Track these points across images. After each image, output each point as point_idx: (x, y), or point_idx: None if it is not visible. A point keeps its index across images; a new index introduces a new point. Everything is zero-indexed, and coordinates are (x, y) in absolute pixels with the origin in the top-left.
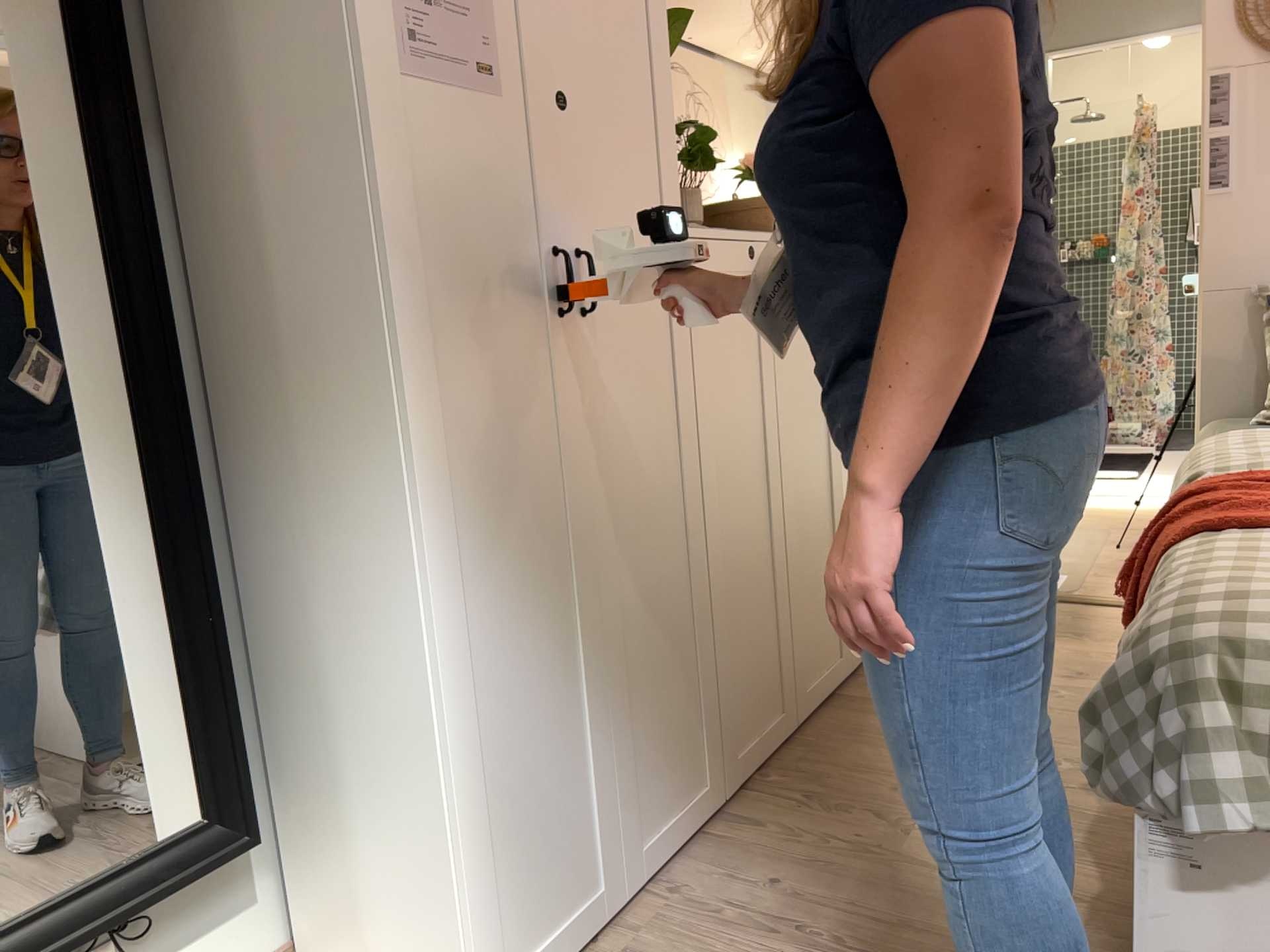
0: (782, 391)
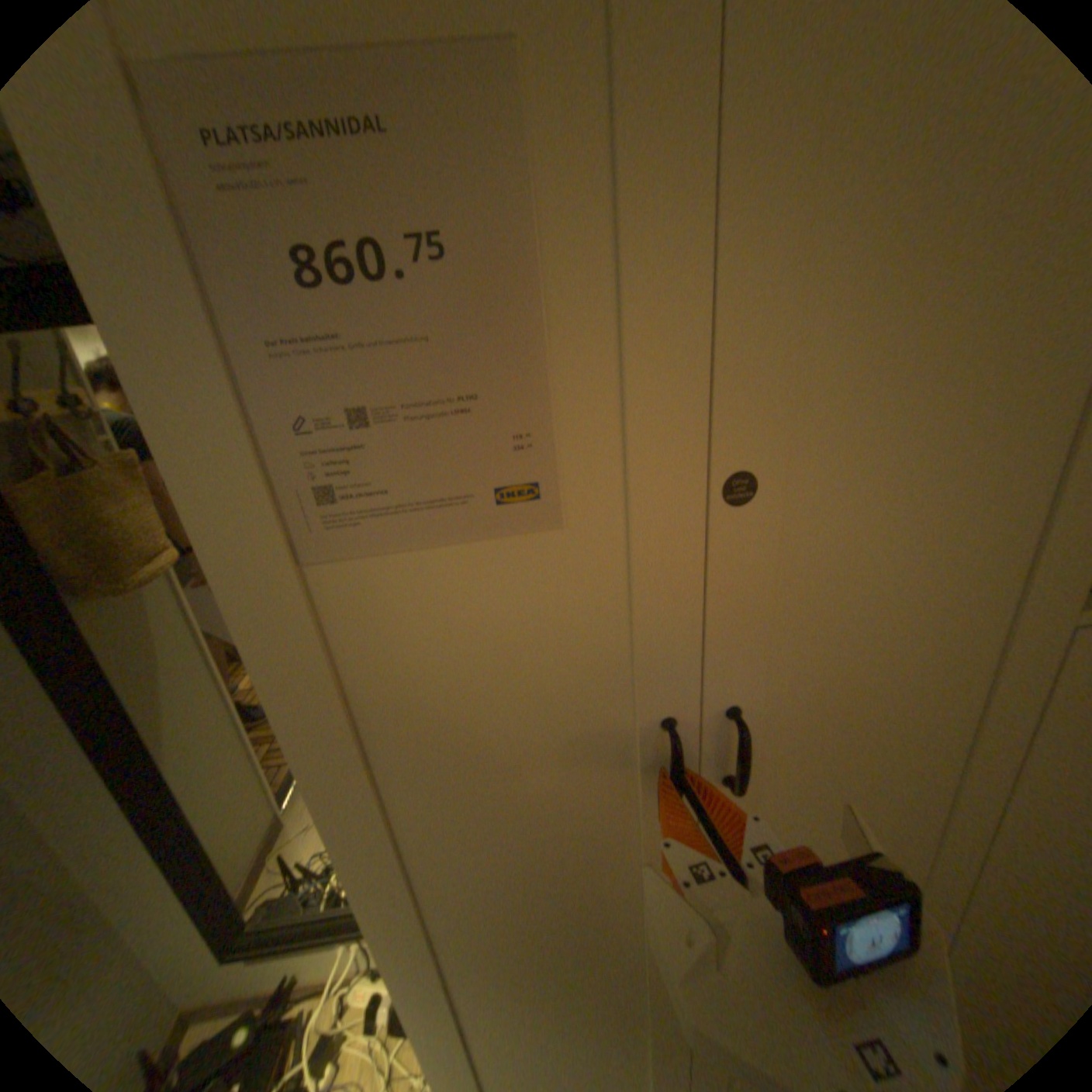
0: None
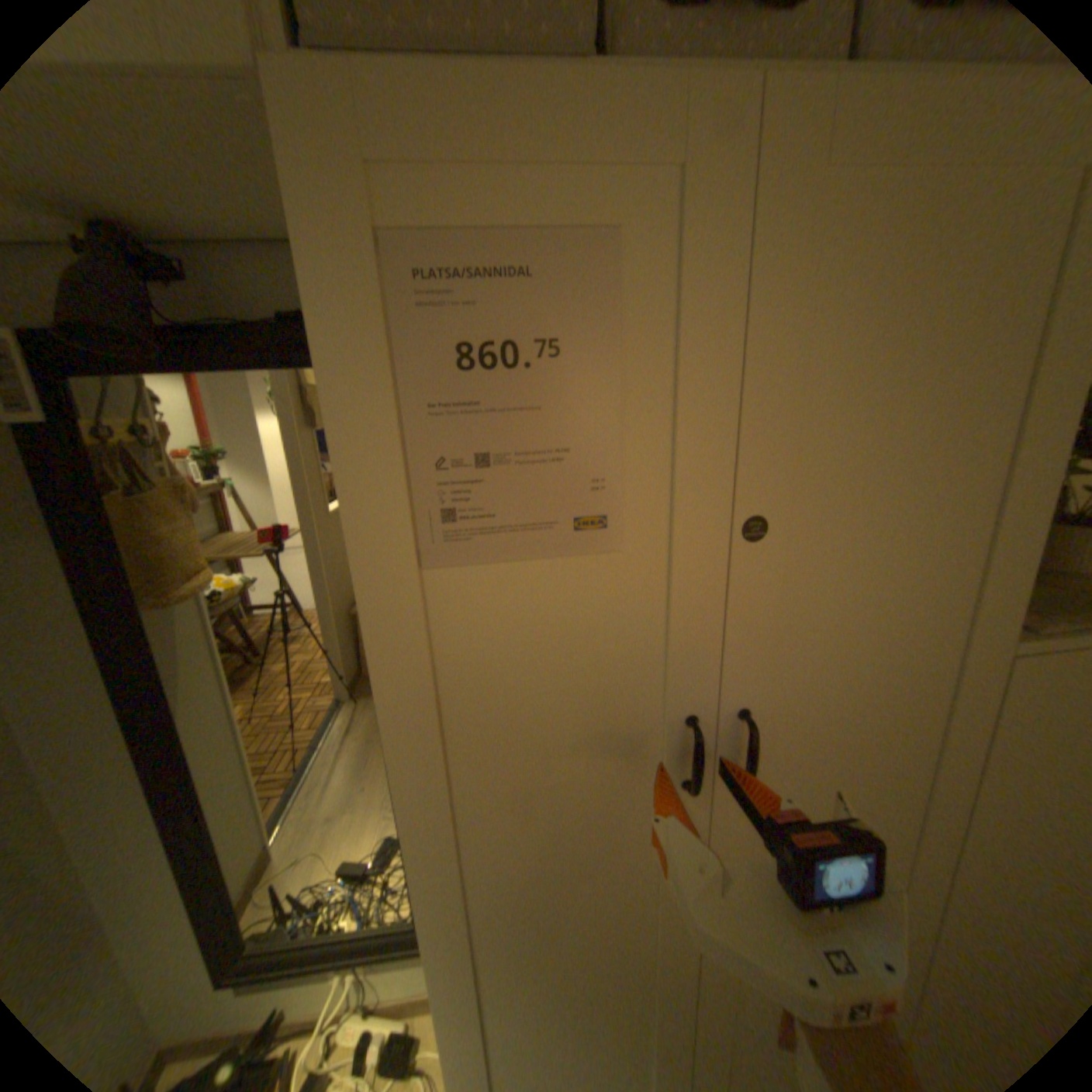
0: None
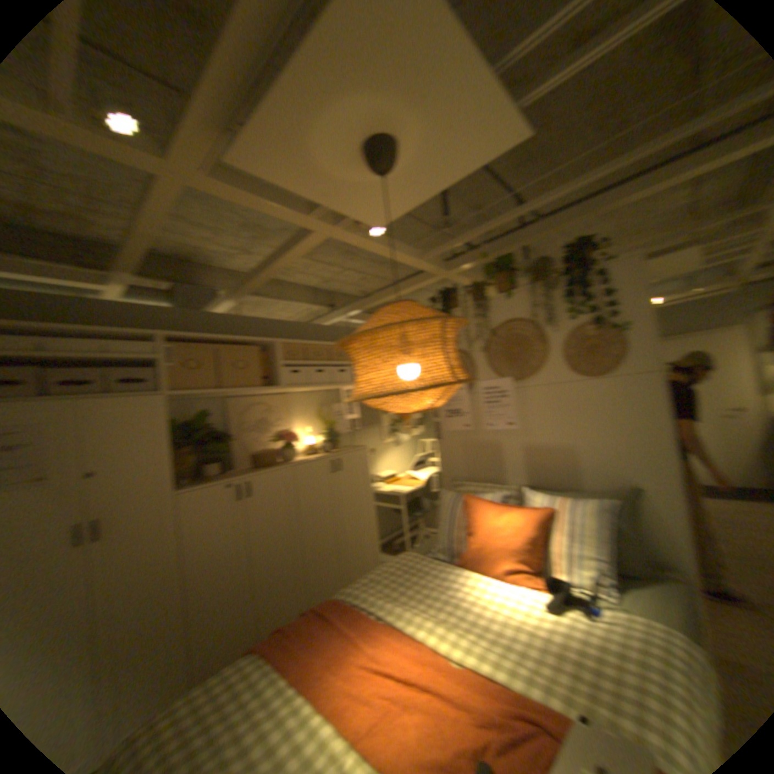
0: (251, 529)
